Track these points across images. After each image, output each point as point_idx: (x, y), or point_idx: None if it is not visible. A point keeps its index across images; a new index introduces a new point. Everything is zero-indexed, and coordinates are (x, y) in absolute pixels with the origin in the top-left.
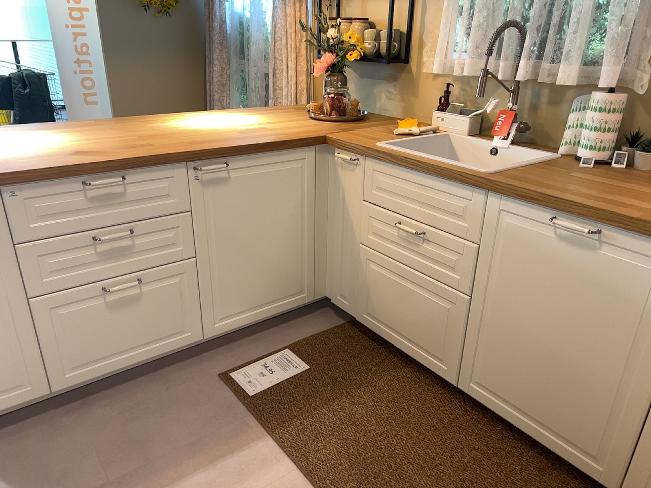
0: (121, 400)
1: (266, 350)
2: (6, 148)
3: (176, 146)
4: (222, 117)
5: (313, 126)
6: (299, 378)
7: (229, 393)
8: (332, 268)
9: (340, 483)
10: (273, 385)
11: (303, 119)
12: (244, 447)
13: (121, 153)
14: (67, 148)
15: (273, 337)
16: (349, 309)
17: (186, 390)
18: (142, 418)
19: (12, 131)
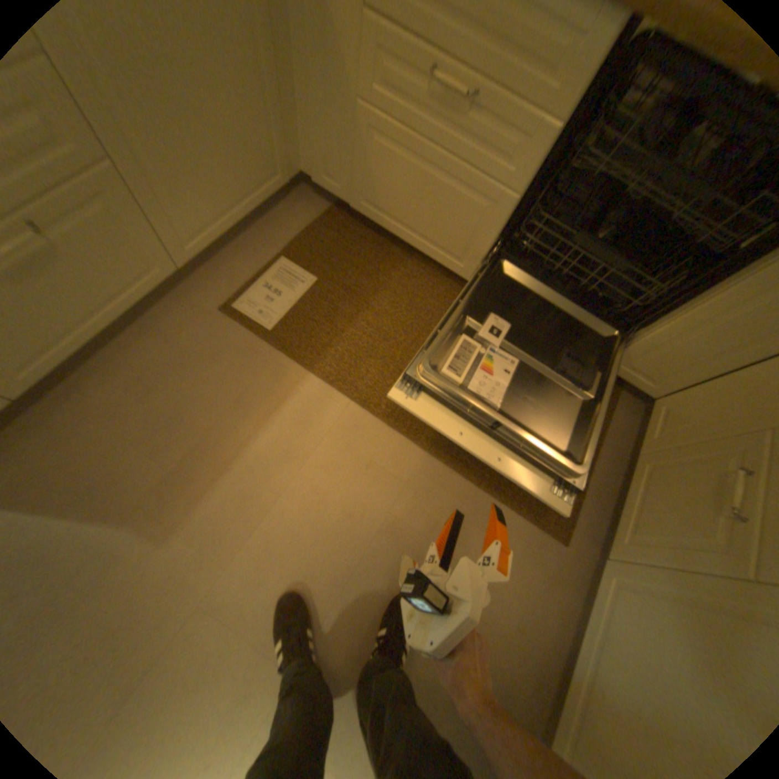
0: (113, 371)
1: (257, 262)
2: None
3: None
4: None
5: None
6: (311, 294)
7: (244, 331)
8: (307, 132)
9: (392, 403)
10: (288, 309)
11: None
12: (290, 392)
13: None
14: None
15: (257, 240)
16: (339, 192)
17: (190, 339)
18: (157, 387)
19: None
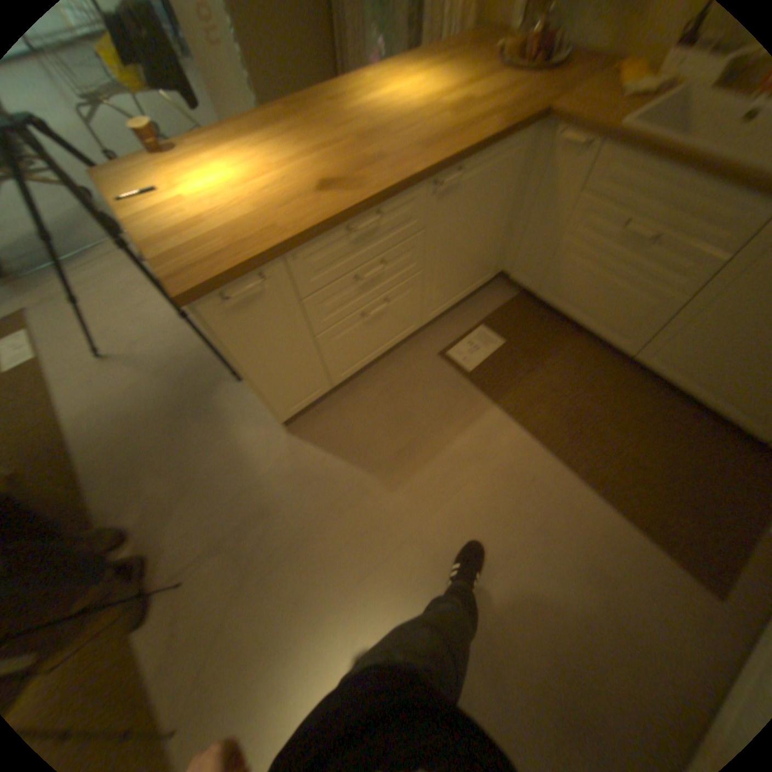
0: (374, 383)
1: (463, 328)
2: (238, 185)
3: (411, 157)
4: (405, 77)
5: (519, 86)
6: (499, 353)
7: (451, 371)
8: (515, 250)
9: (556, 439)
10: (482, 361)
11: (498, 71)
12: (479, 416)
13: (364, 179)
14: (300, 177)
15: (465, 314)
16: (529, 287)
17: (418, 371)
18: (396, 397)
19: (210, 142)
